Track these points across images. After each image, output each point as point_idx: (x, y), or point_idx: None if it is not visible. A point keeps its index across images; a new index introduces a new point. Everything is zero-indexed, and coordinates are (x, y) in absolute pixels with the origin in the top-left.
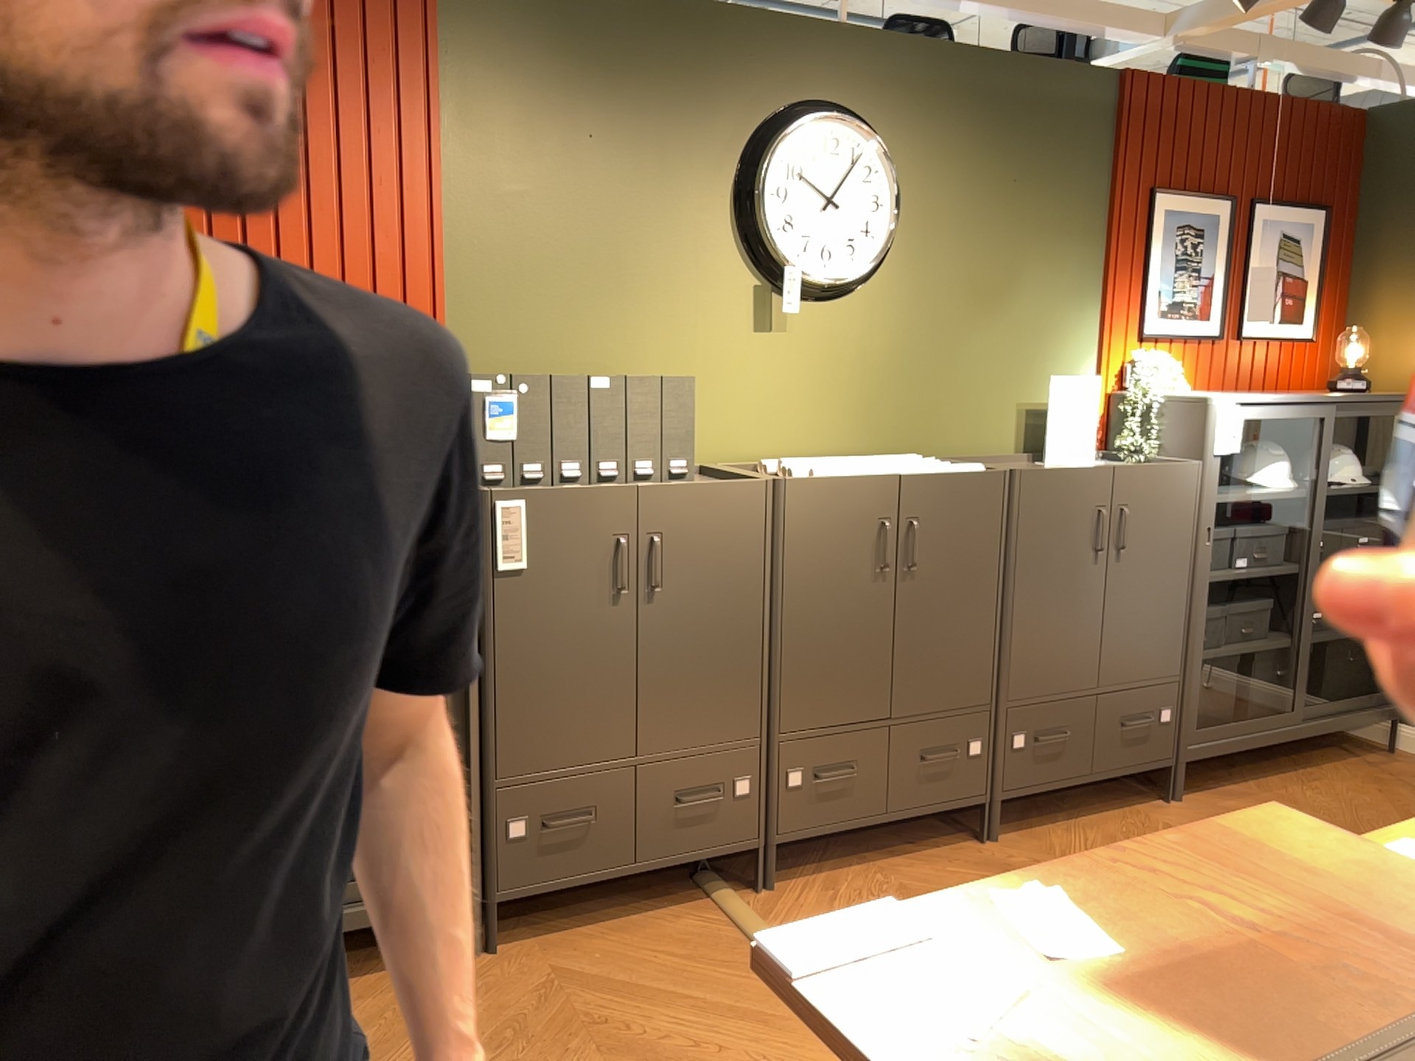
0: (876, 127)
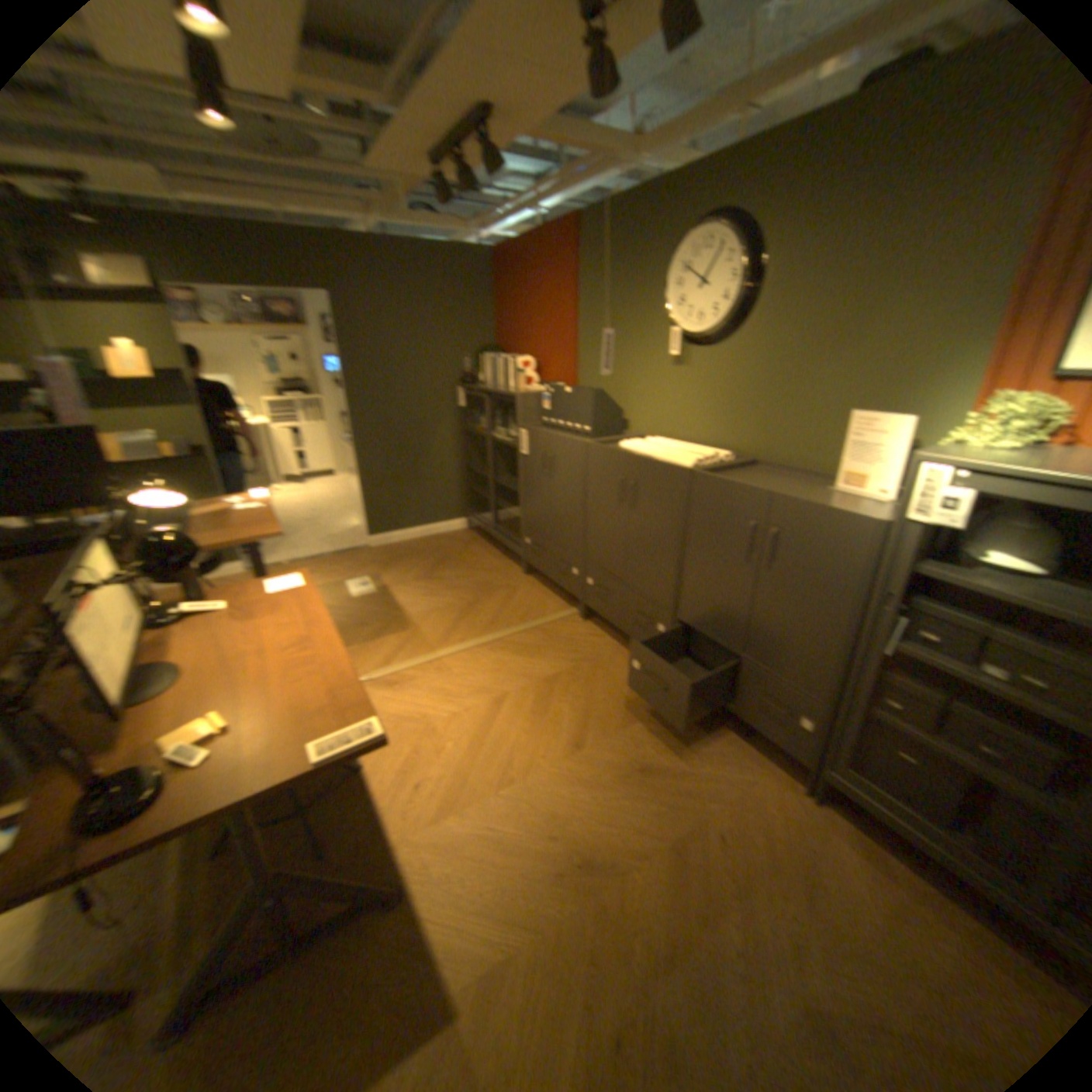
0: (752, 212)
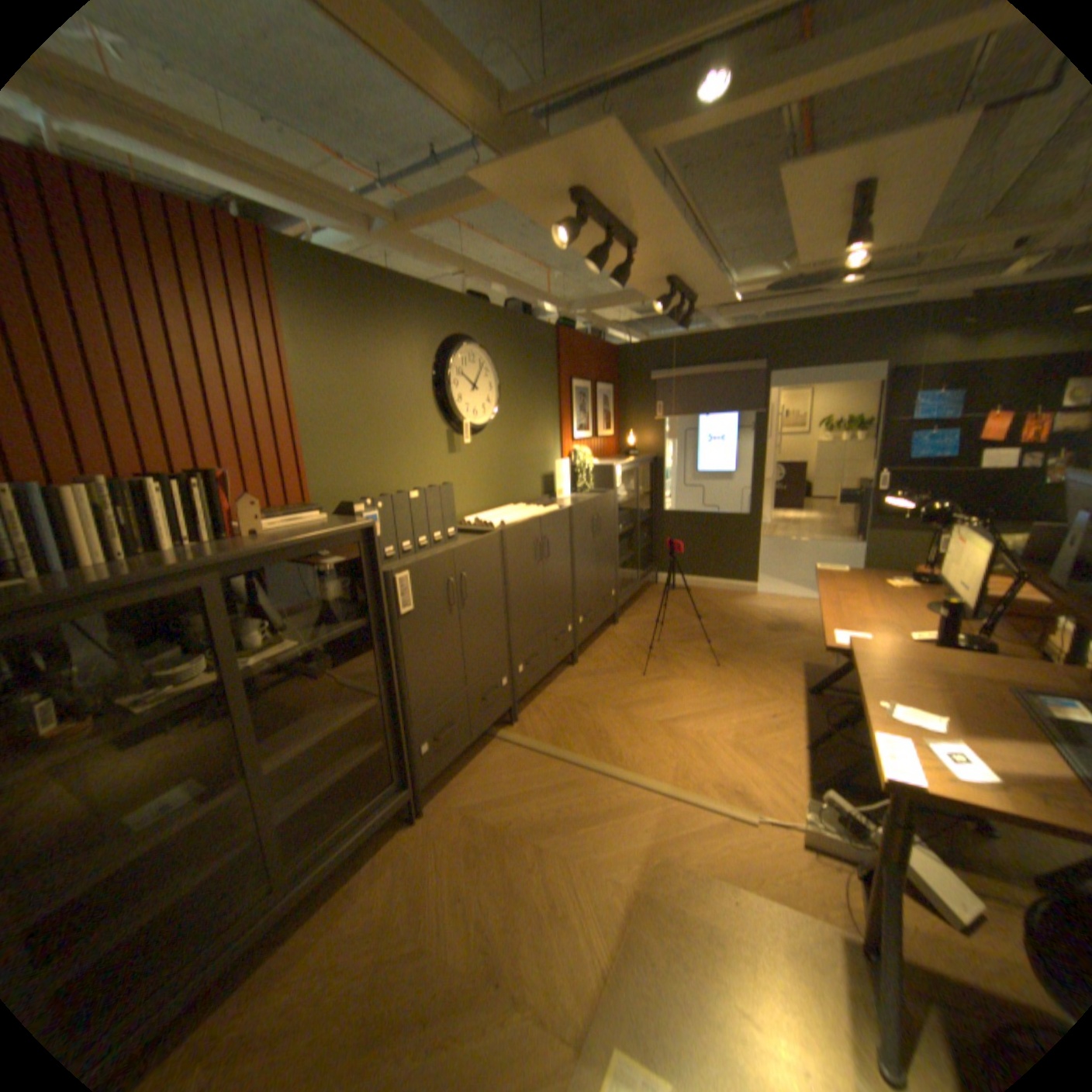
0: (483, 349)
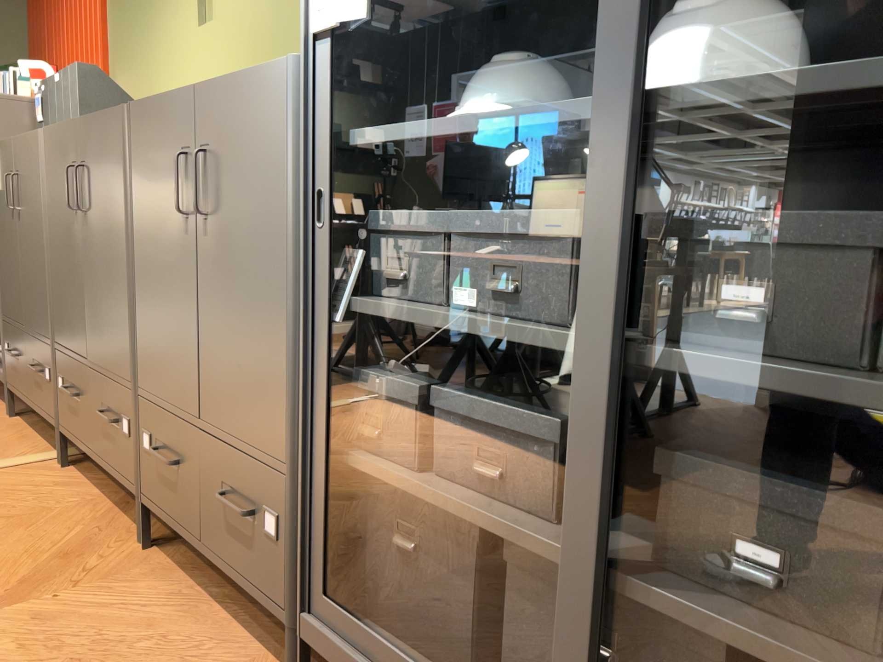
0: None
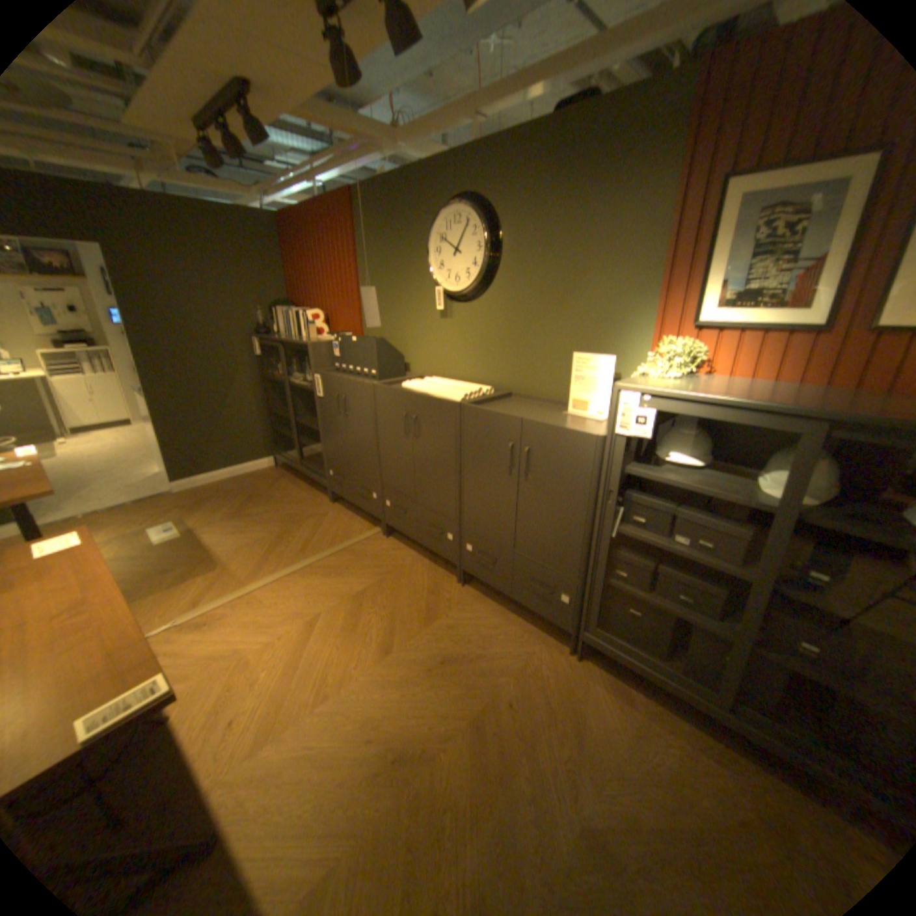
0: (489, 198)
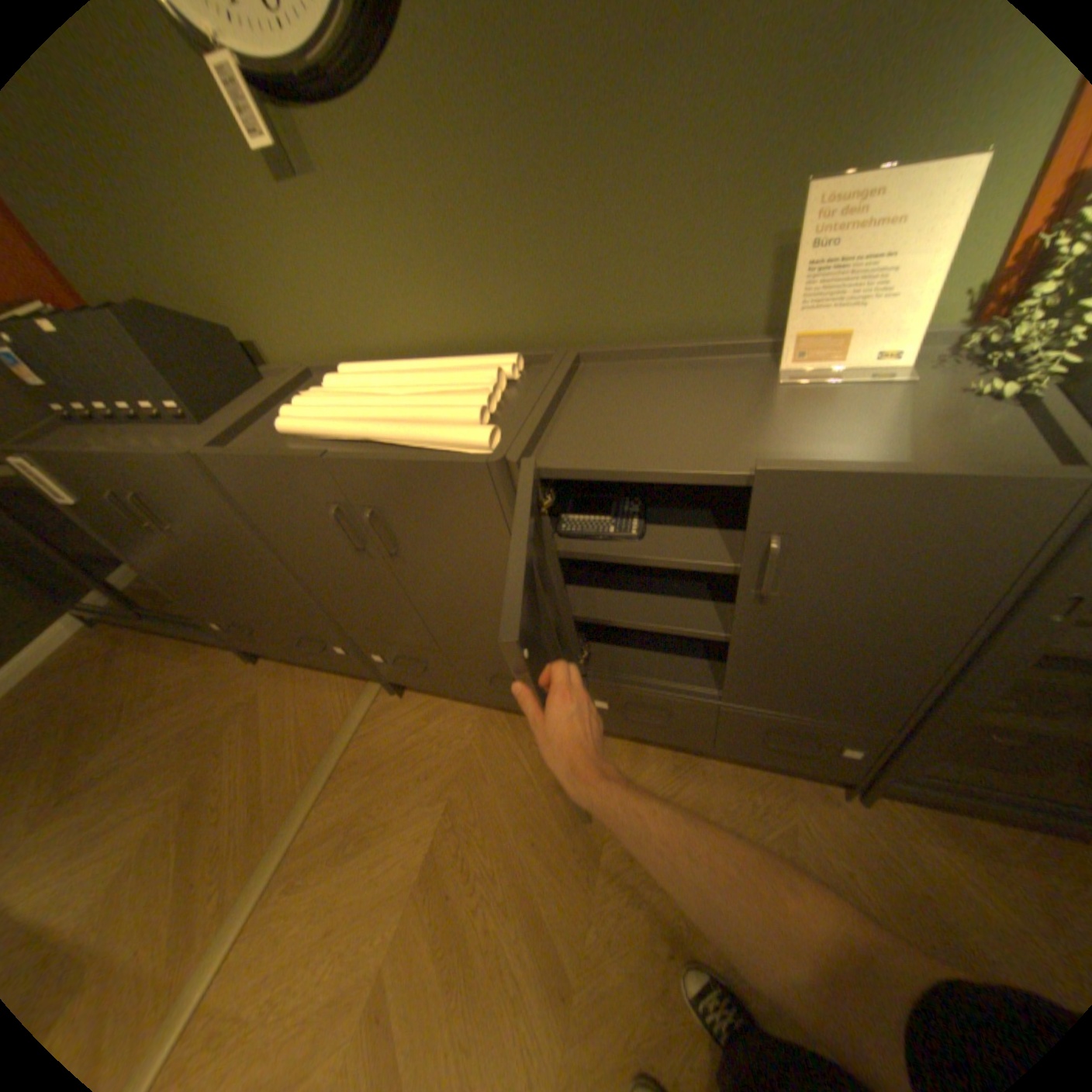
0: None
